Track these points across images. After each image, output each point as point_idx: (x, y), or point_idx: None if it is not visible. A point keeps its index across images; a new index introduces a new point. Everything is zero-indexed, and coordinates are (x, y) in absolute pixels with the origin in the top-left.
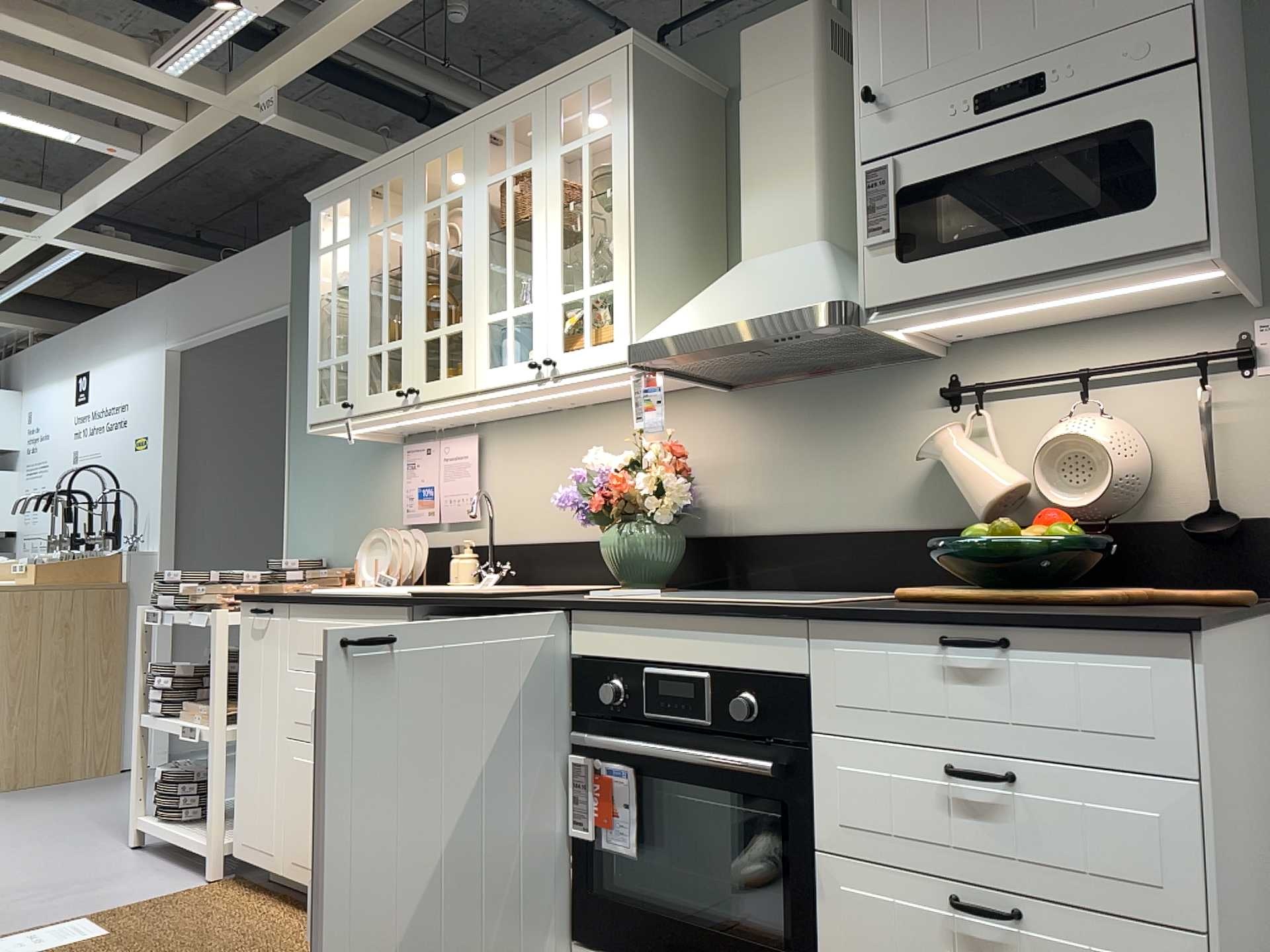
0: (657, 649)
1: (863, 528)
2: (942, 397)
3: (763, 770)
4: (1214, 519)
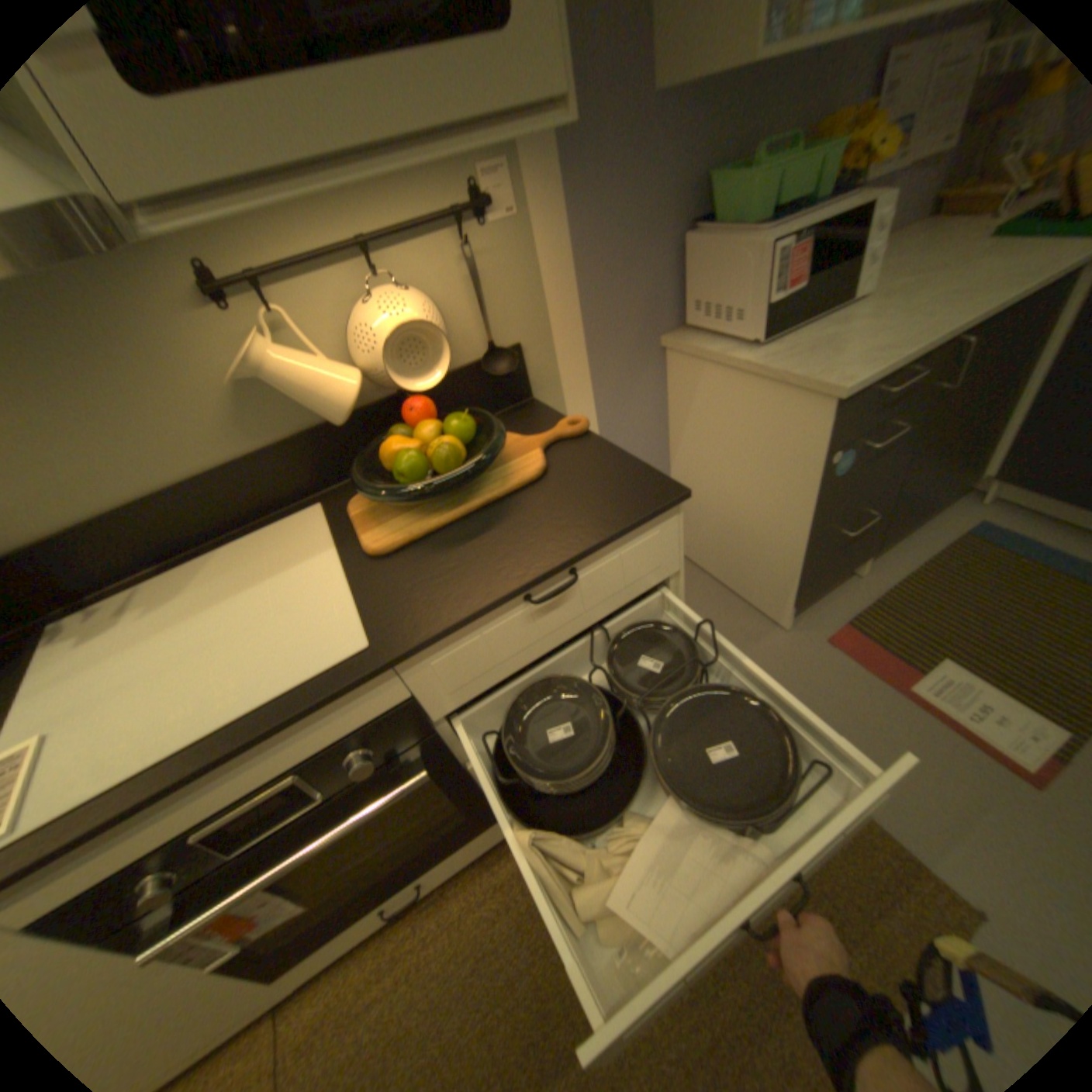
0: (188, 814)
1: (190, 475)
2: (198, 295)
3: (419, 783)
4: (494, 357)
